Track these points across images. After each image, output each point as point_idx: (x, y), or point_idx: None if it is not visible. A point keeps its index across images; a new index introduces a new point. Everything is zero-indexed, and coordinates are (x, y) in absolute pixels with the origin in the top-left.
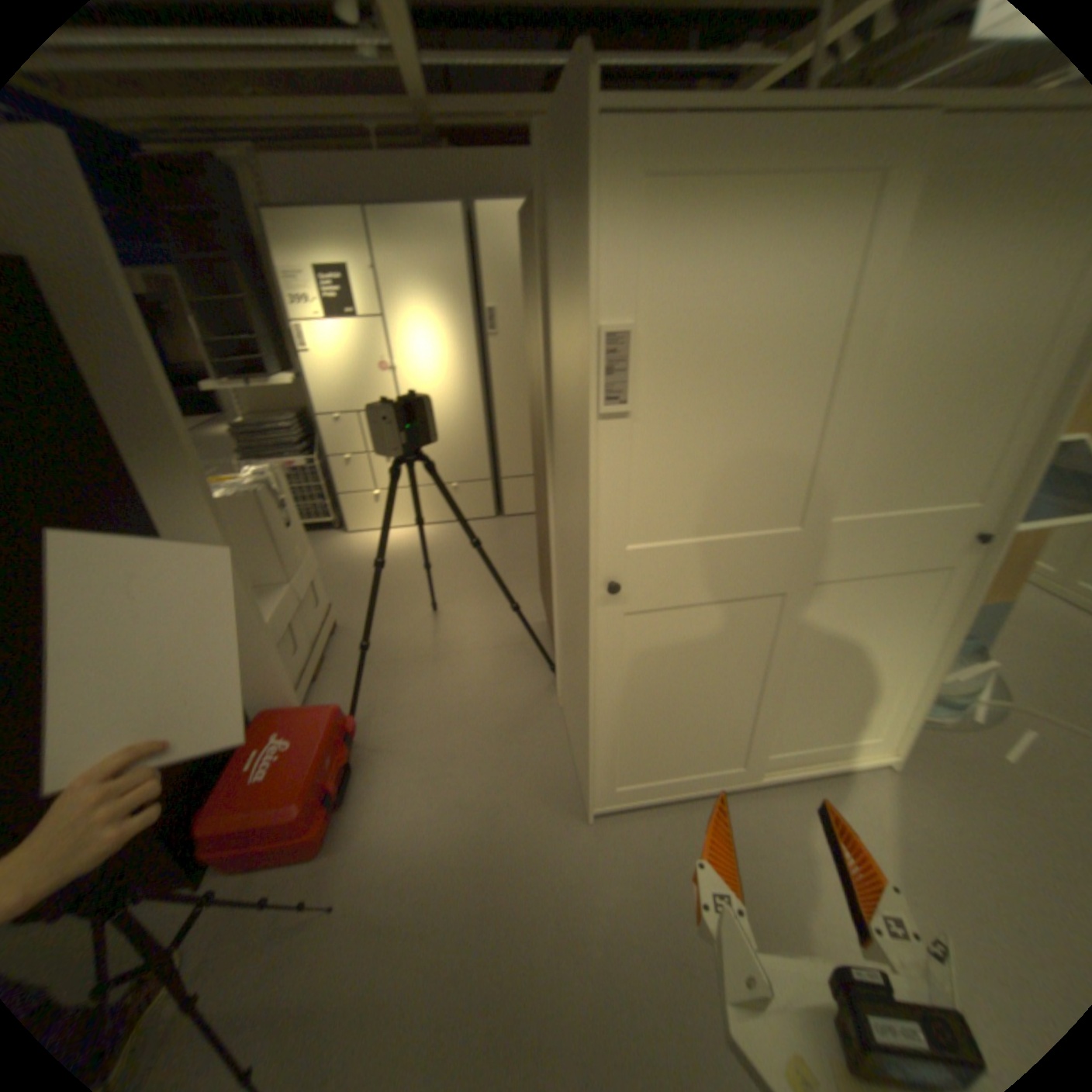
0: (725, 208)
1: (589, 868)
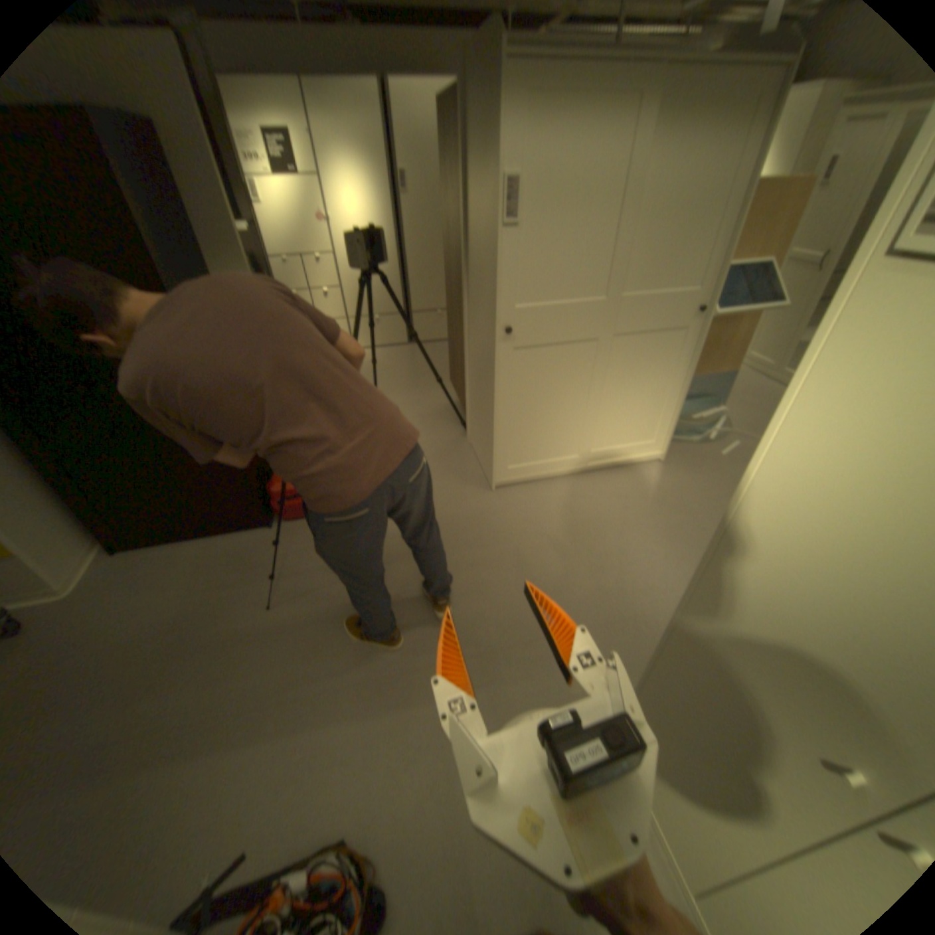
0: (565, 113)
1: (494, 509)
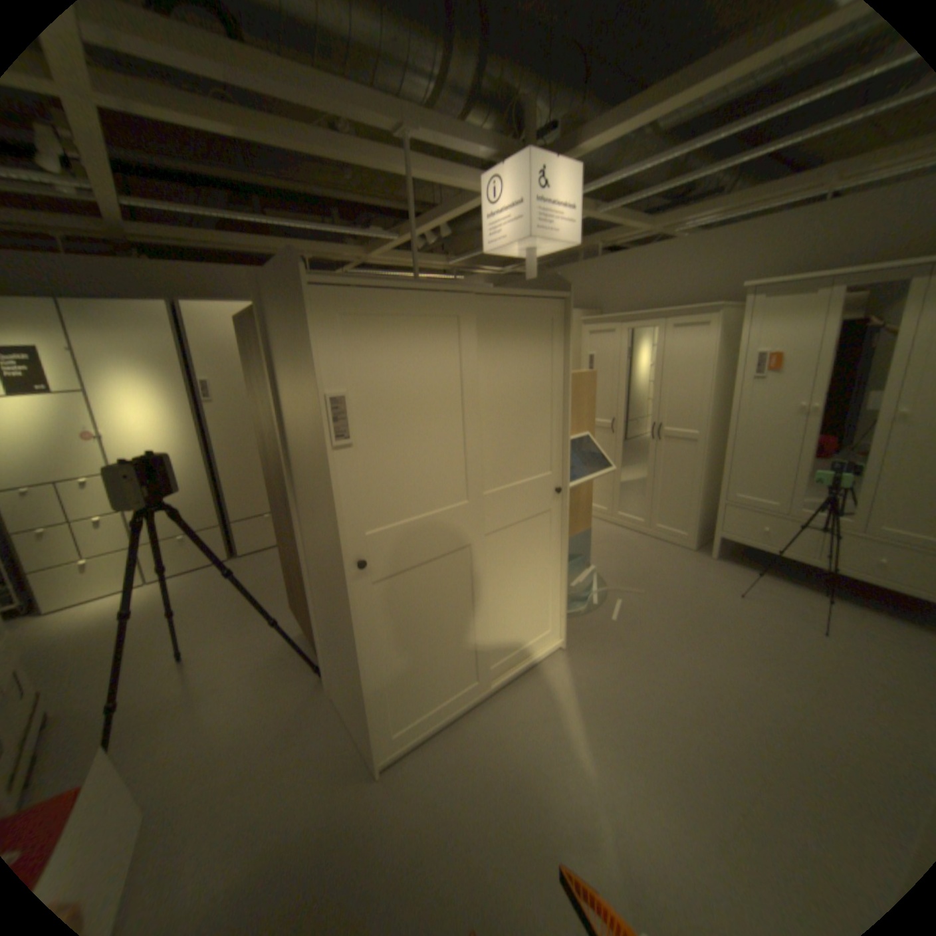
0: (385, 332)
1: (383, 816)
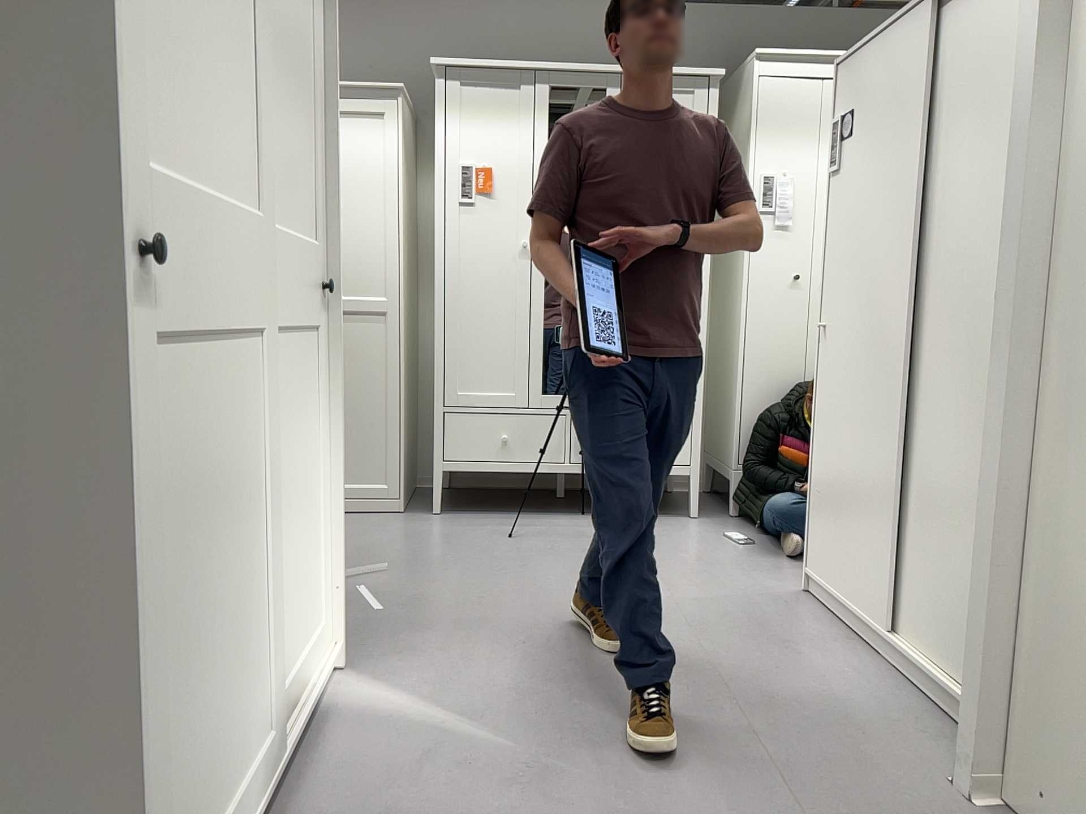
0: None
1: None
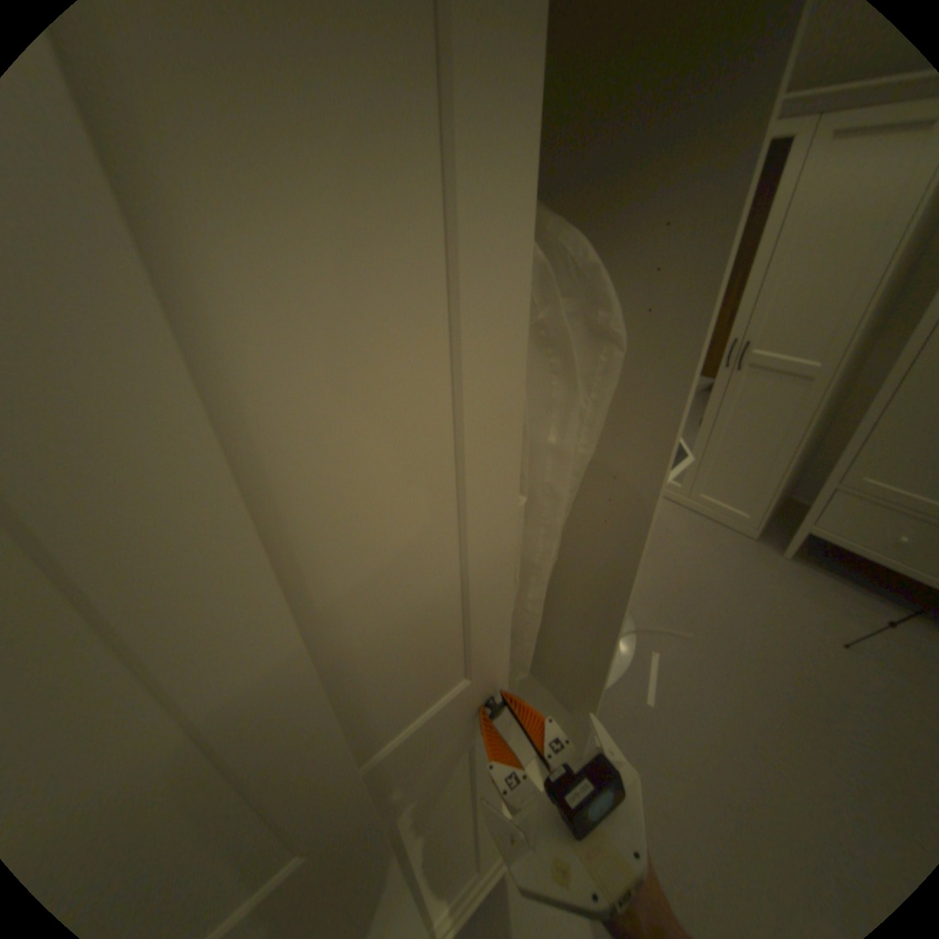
0: None
1: None
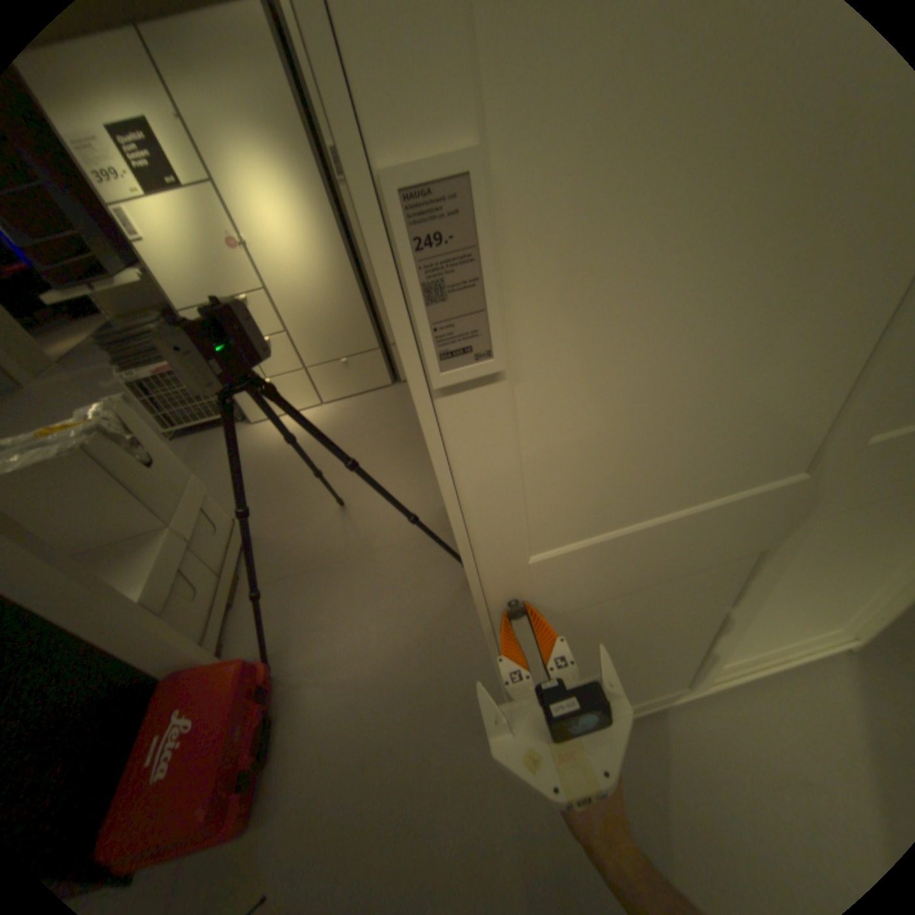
0: None
1: (528, 819)
